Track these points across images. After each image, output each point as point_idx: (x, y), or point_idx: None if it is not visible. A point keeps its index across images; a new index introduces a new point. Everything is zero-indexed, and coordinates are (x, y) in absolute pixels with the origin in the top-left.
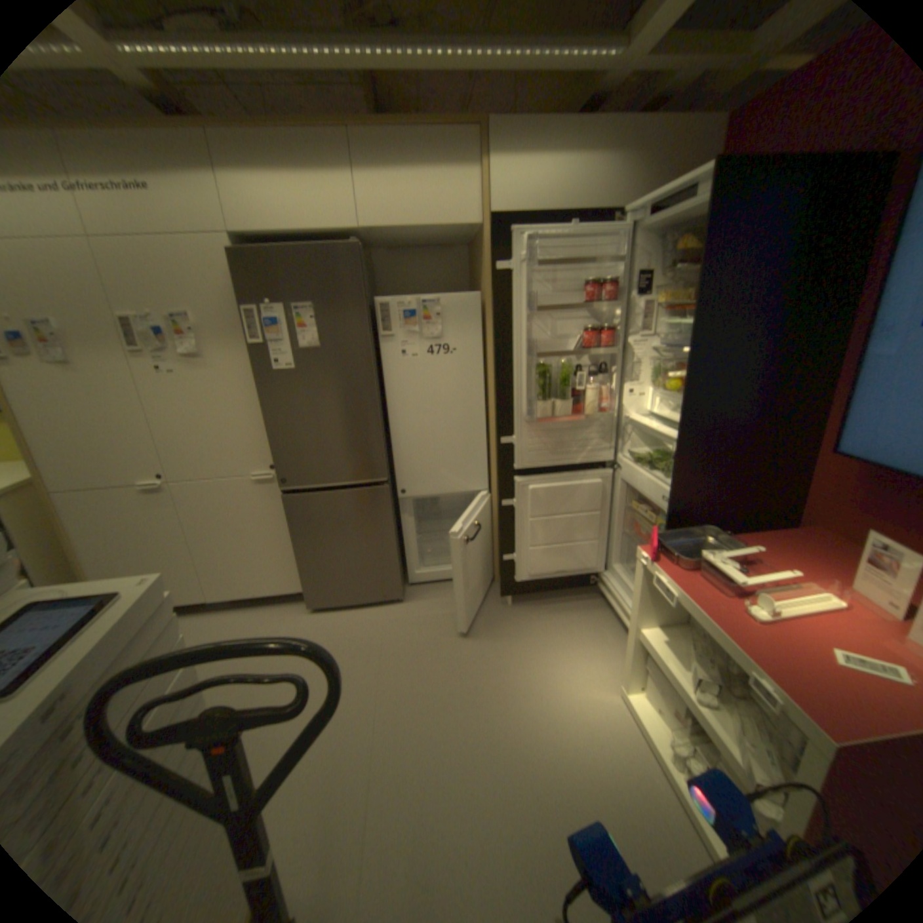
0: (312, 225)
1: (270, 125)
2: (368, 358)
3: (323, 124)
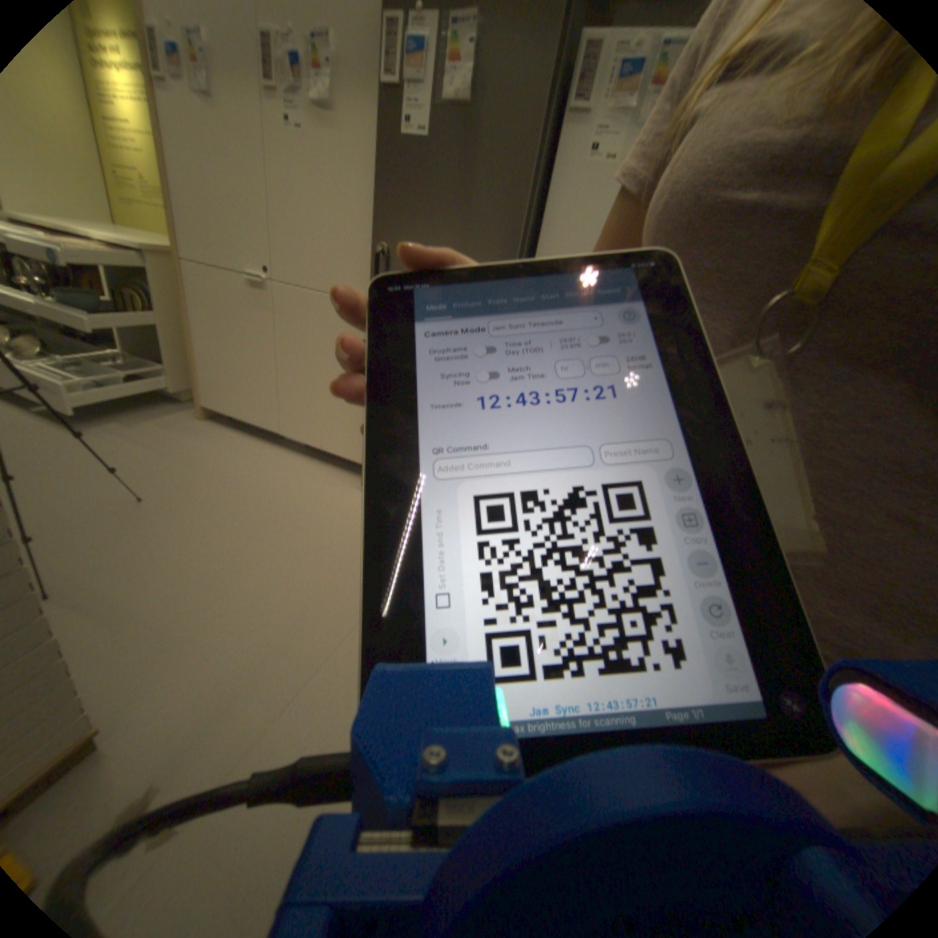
0: None
1: None
2: (533, 135)
3: None
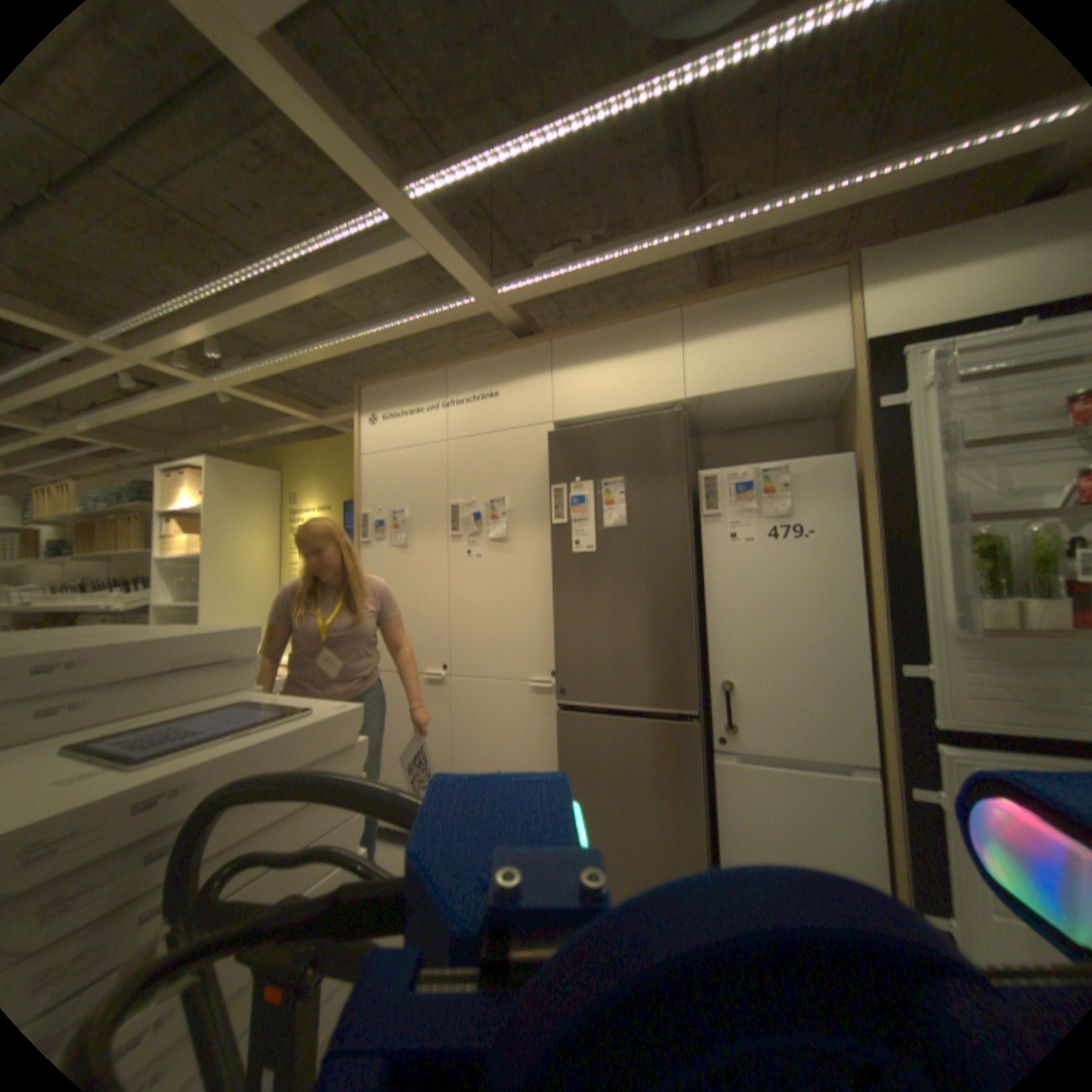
0: (632, 403)
1: (604, 323)
2: (683, 538)
3: (654, 309)
